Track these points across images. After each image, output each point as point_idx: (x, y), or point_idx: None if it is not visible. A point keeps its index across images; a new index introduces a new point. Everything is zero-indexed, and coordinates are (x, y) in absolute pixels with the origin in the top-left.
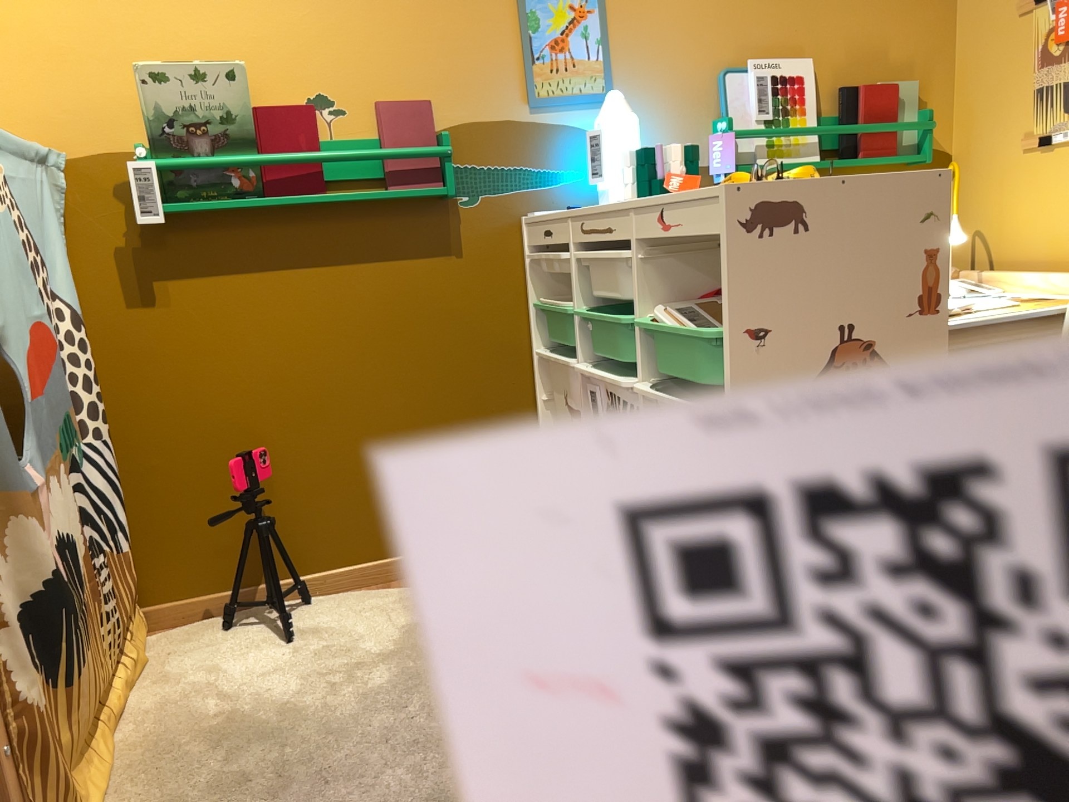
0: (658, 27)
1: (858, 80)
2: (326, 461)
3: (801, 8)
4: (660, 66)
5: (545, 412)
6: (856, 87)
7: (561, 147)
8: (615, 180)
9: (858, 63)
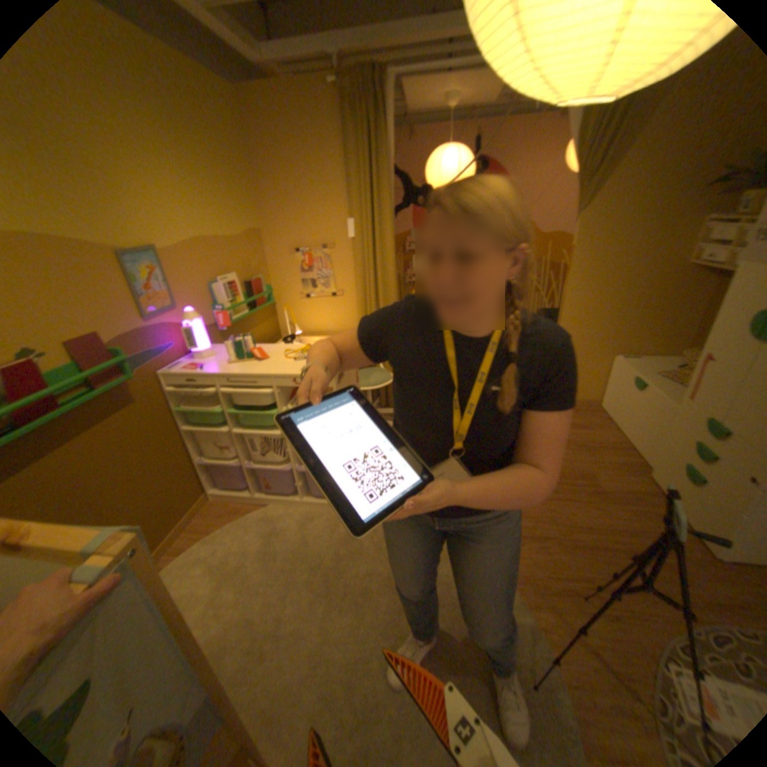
0: (183, 269)
1: (248, 276)
2: None
3: (226, 252)
4: (189, 286)
5: (193, 450)
6: (251, 281)
7: (162, 334)
8: (203, 346)
9: (246, 270)
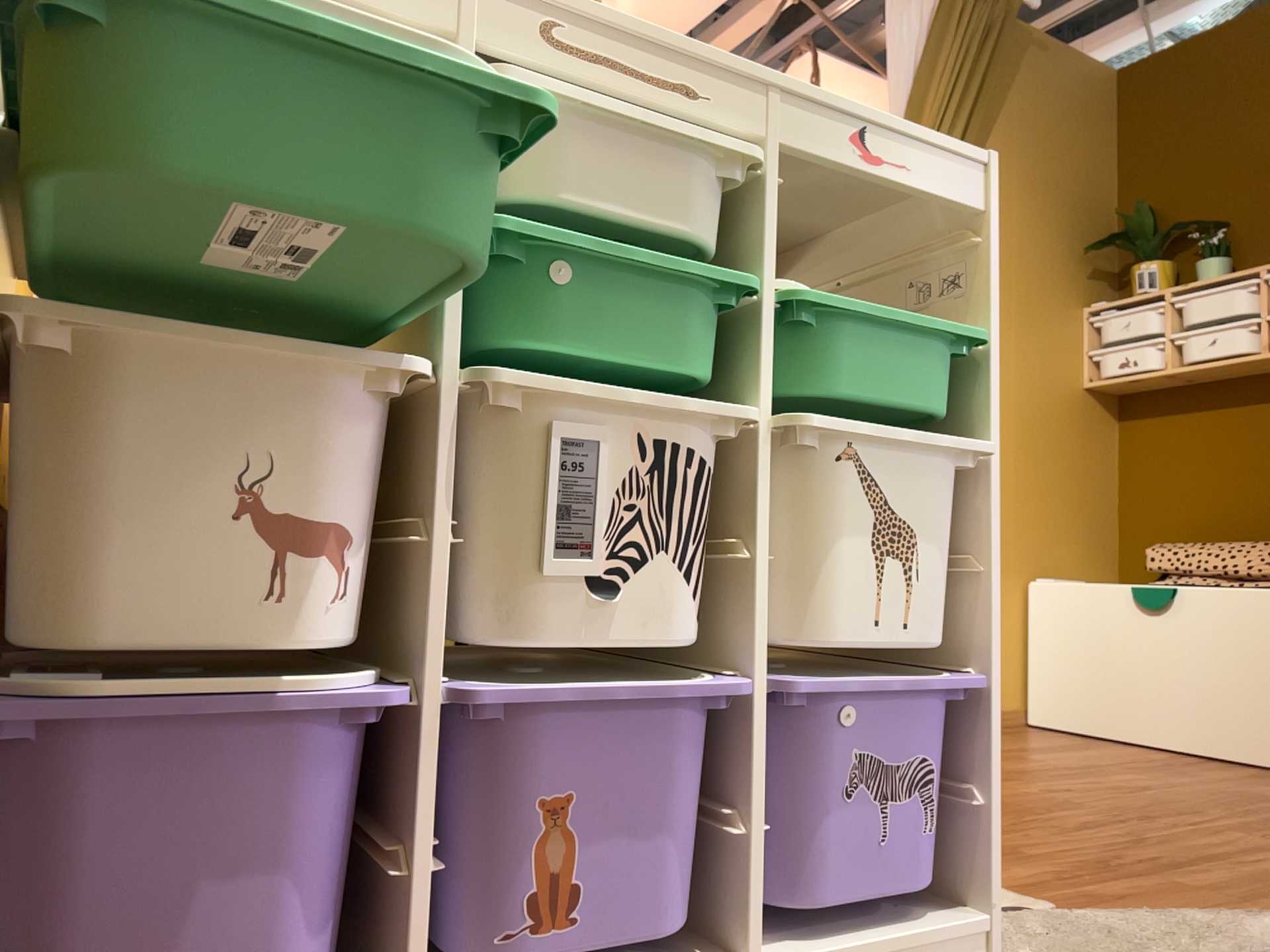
0: None
1: None
2: None
3: None
4: None
5: None
6: None
7: None
8: None
9: None
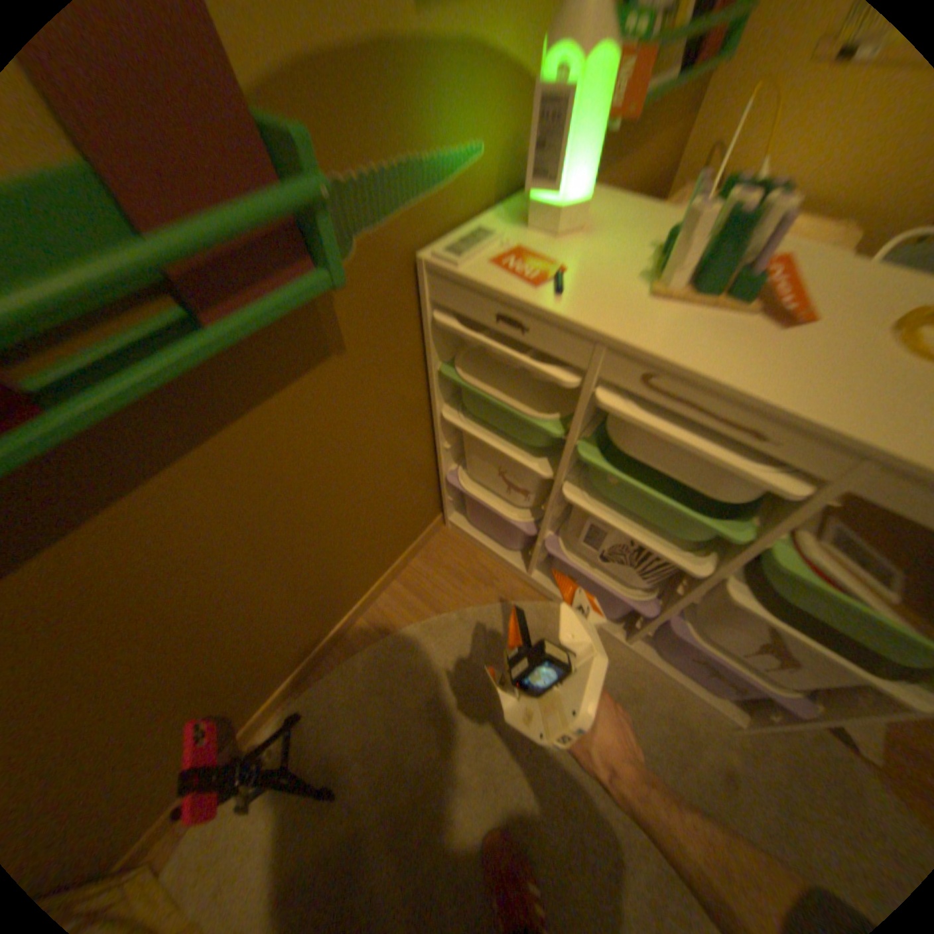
0: None
1: None
2: (257, 636)
3: None
4: None
5: (447, 453)
6: None
7: (461, 98)
8: (571, 188)
9: None
